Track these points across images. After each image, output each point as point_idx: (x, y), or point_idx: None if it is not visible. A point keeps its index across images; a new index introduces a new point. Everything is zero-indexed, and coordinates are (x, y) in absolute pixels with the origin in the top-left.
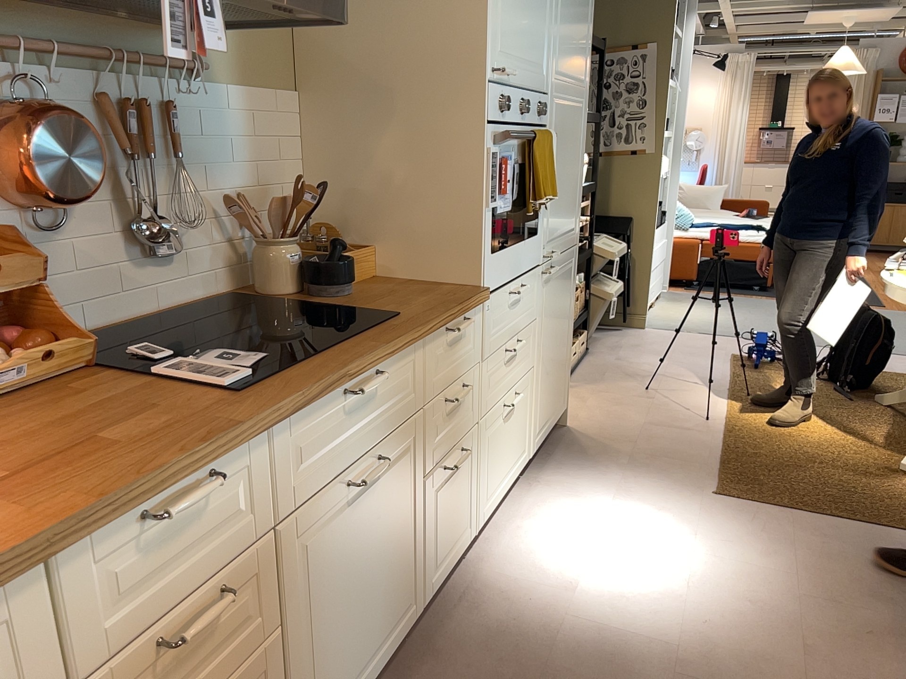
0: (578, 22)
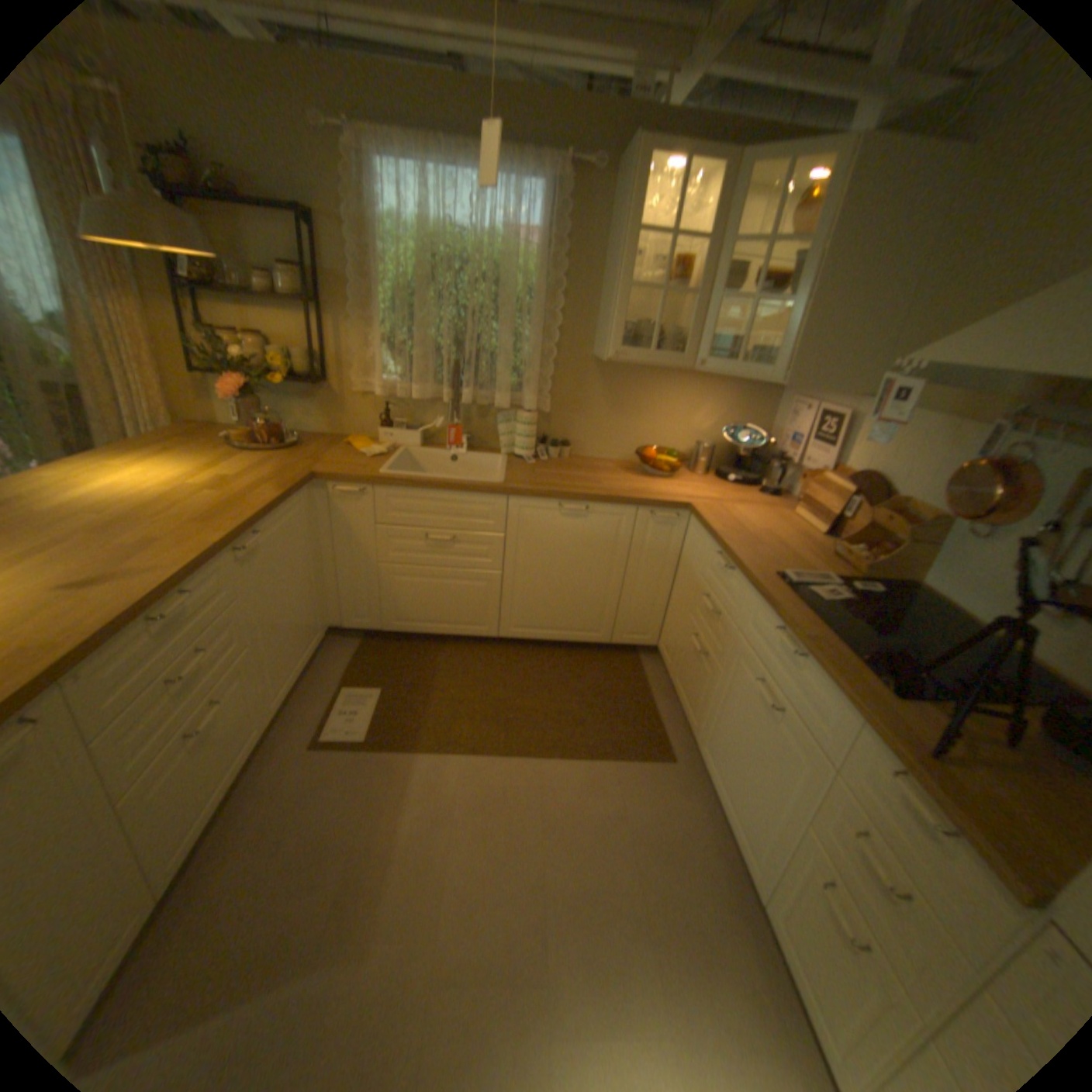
0: None
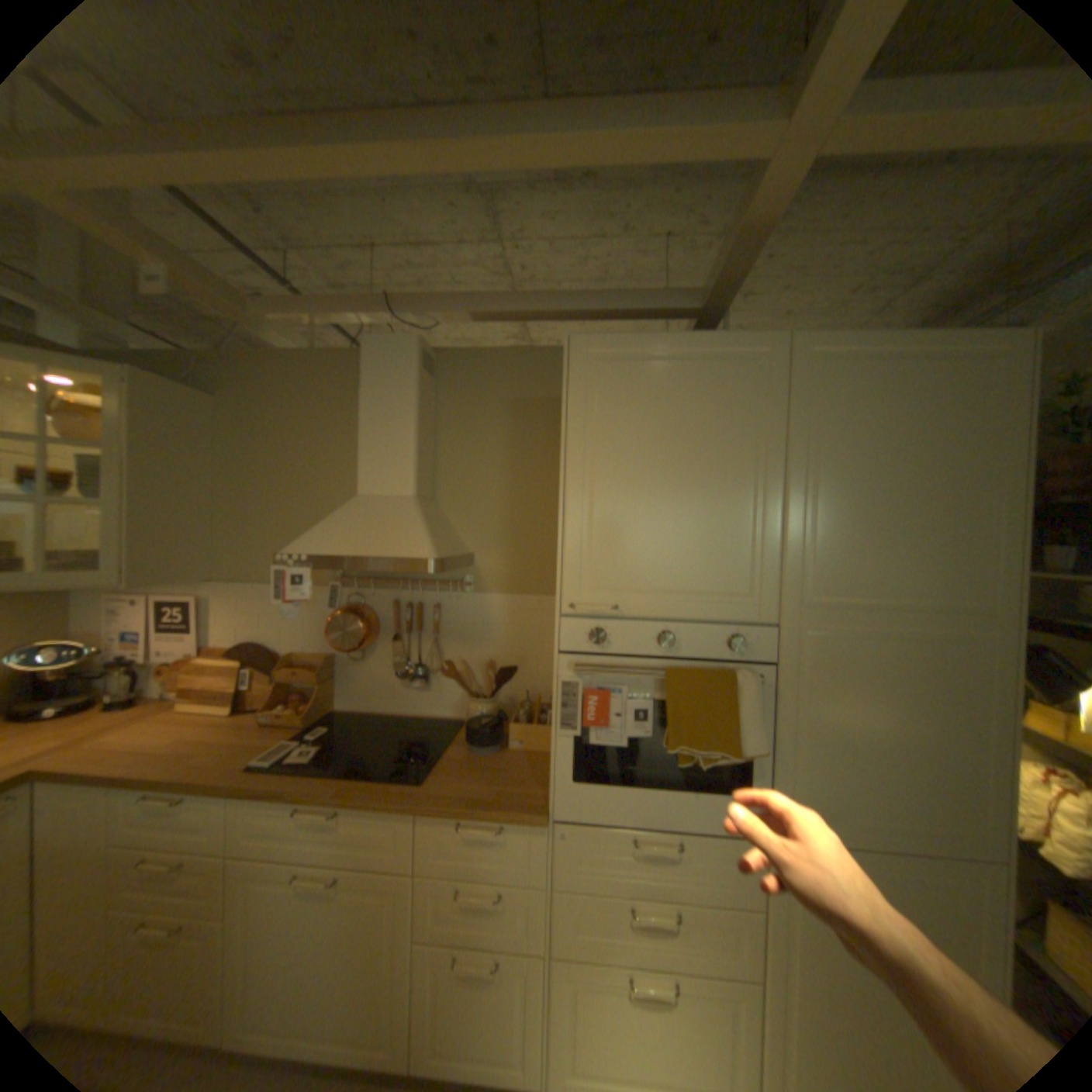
0: (913, 525)
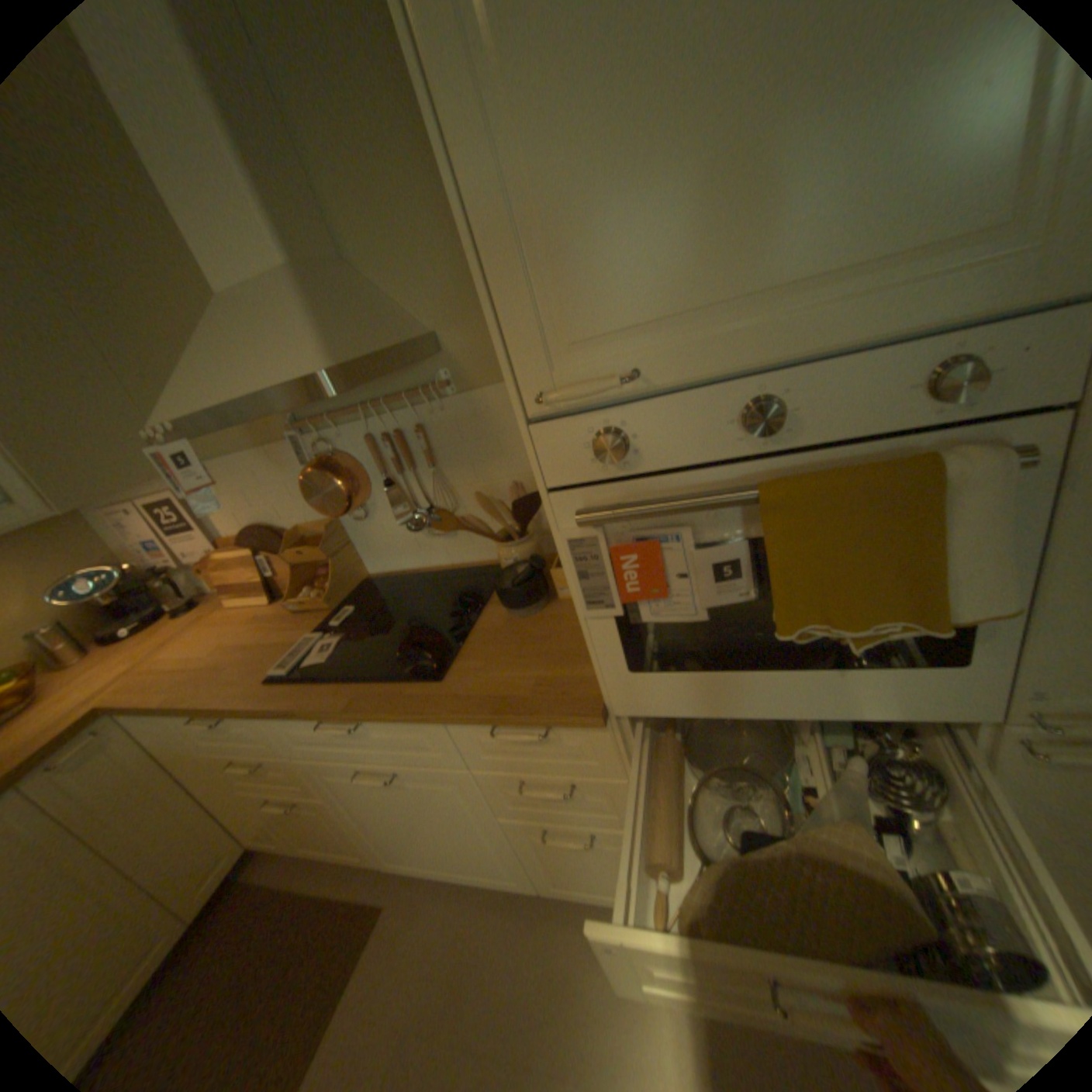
0: None
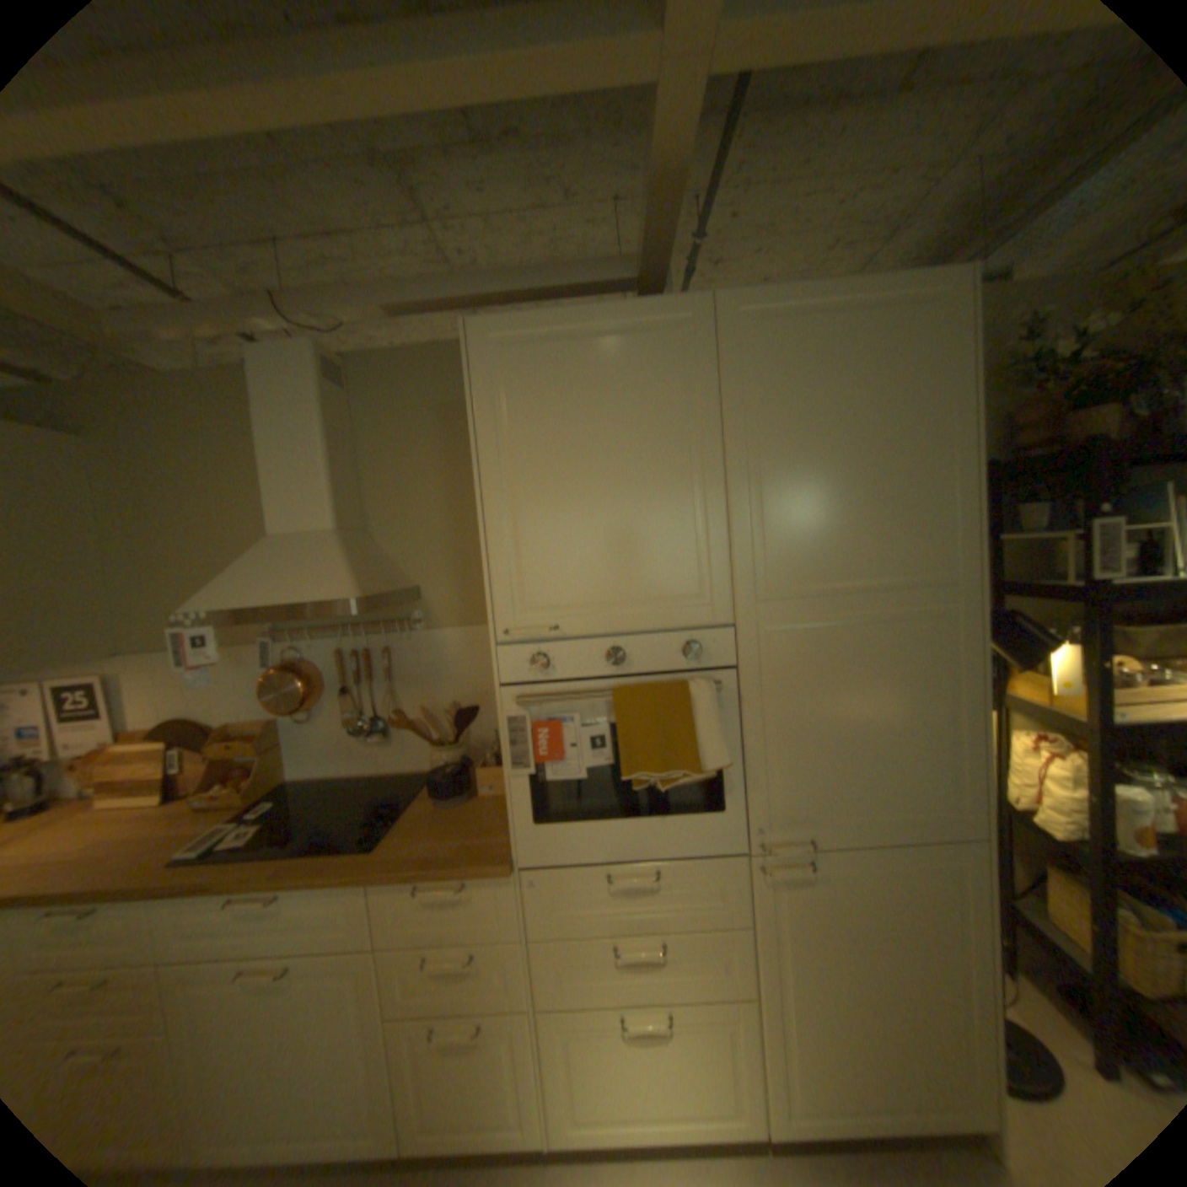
0: (864, 497)
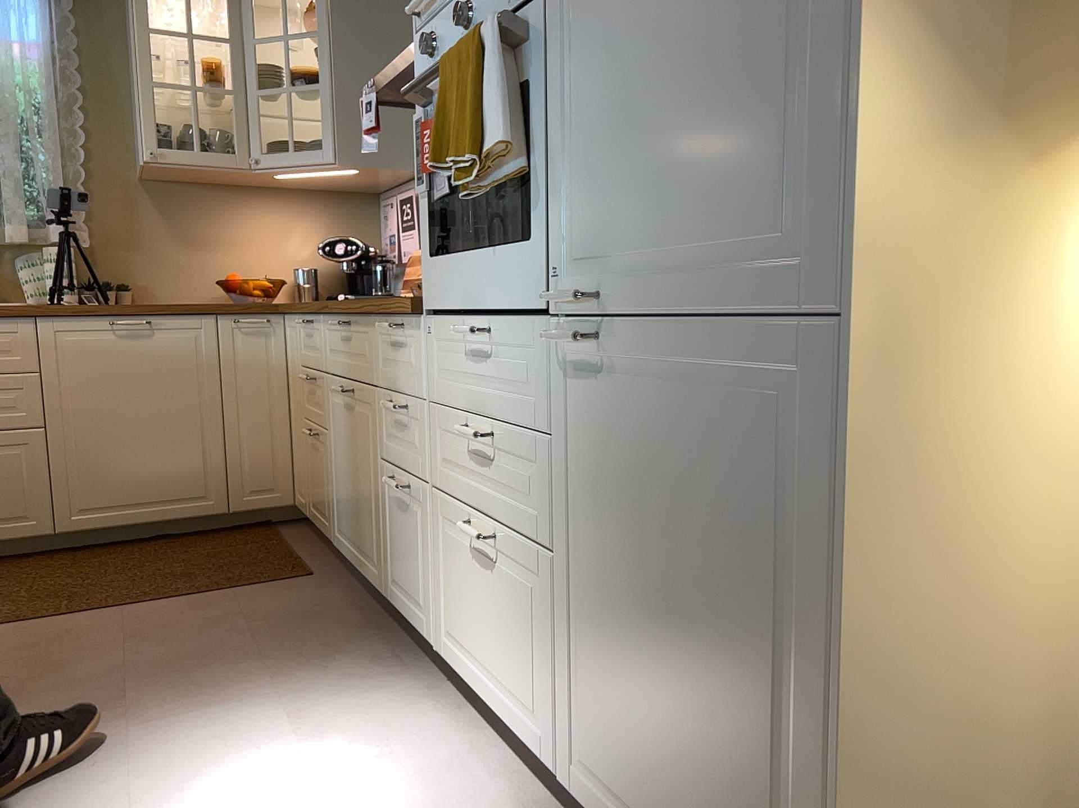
0: None
